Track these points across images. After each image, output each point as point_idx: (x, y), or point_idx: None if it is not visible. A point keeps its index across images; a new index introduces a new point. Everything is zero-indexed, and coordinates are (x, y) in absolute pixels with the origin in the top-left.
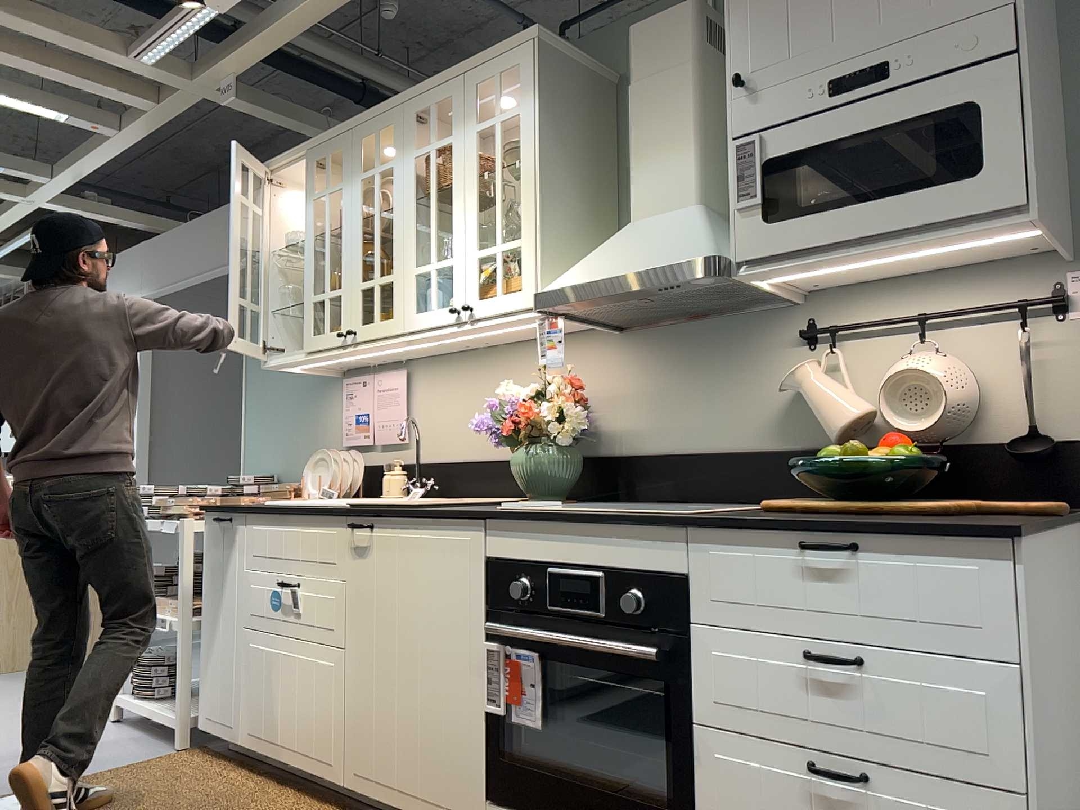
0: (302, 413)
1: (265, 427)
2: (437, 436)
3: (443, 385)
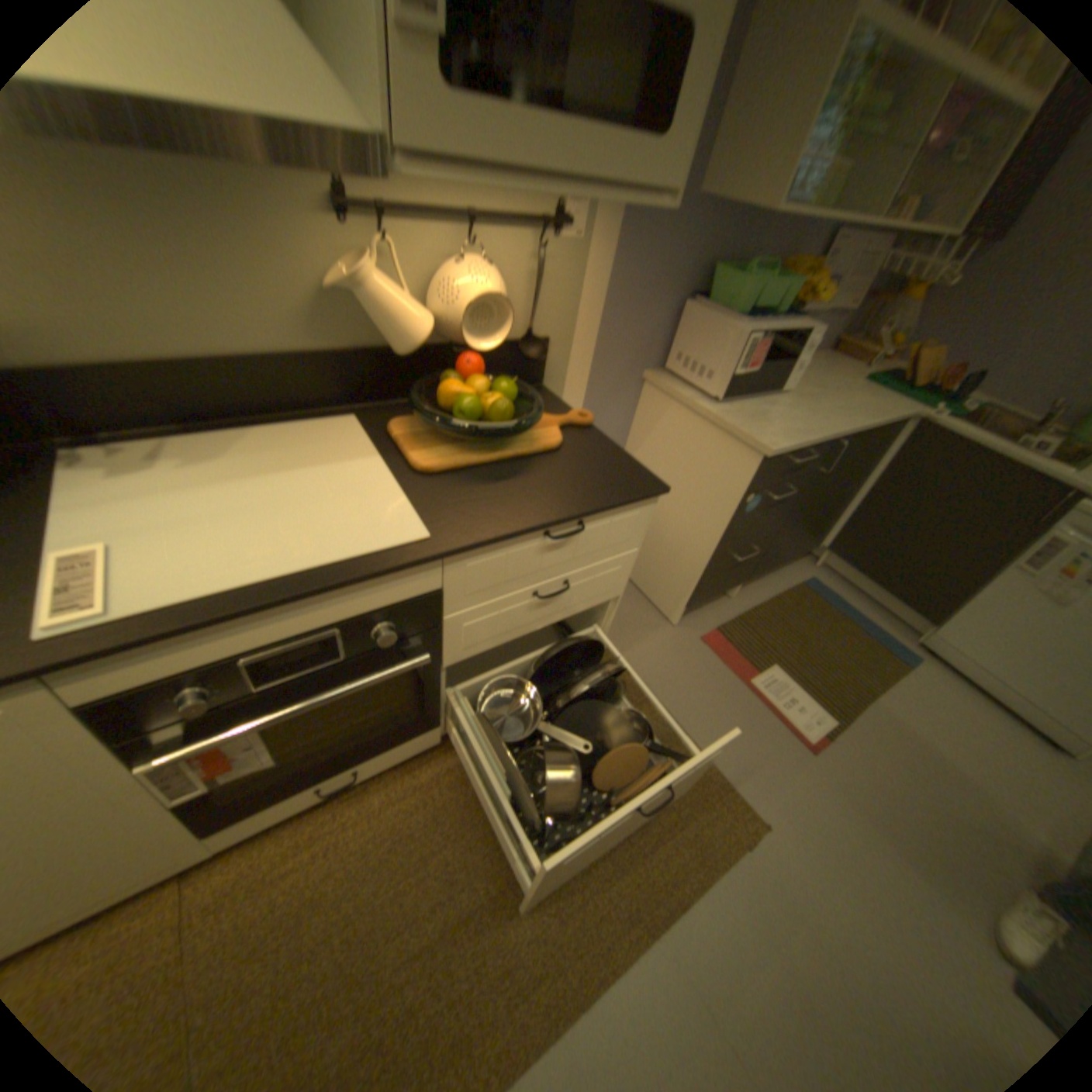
0: None
1: None
2: None
3: None
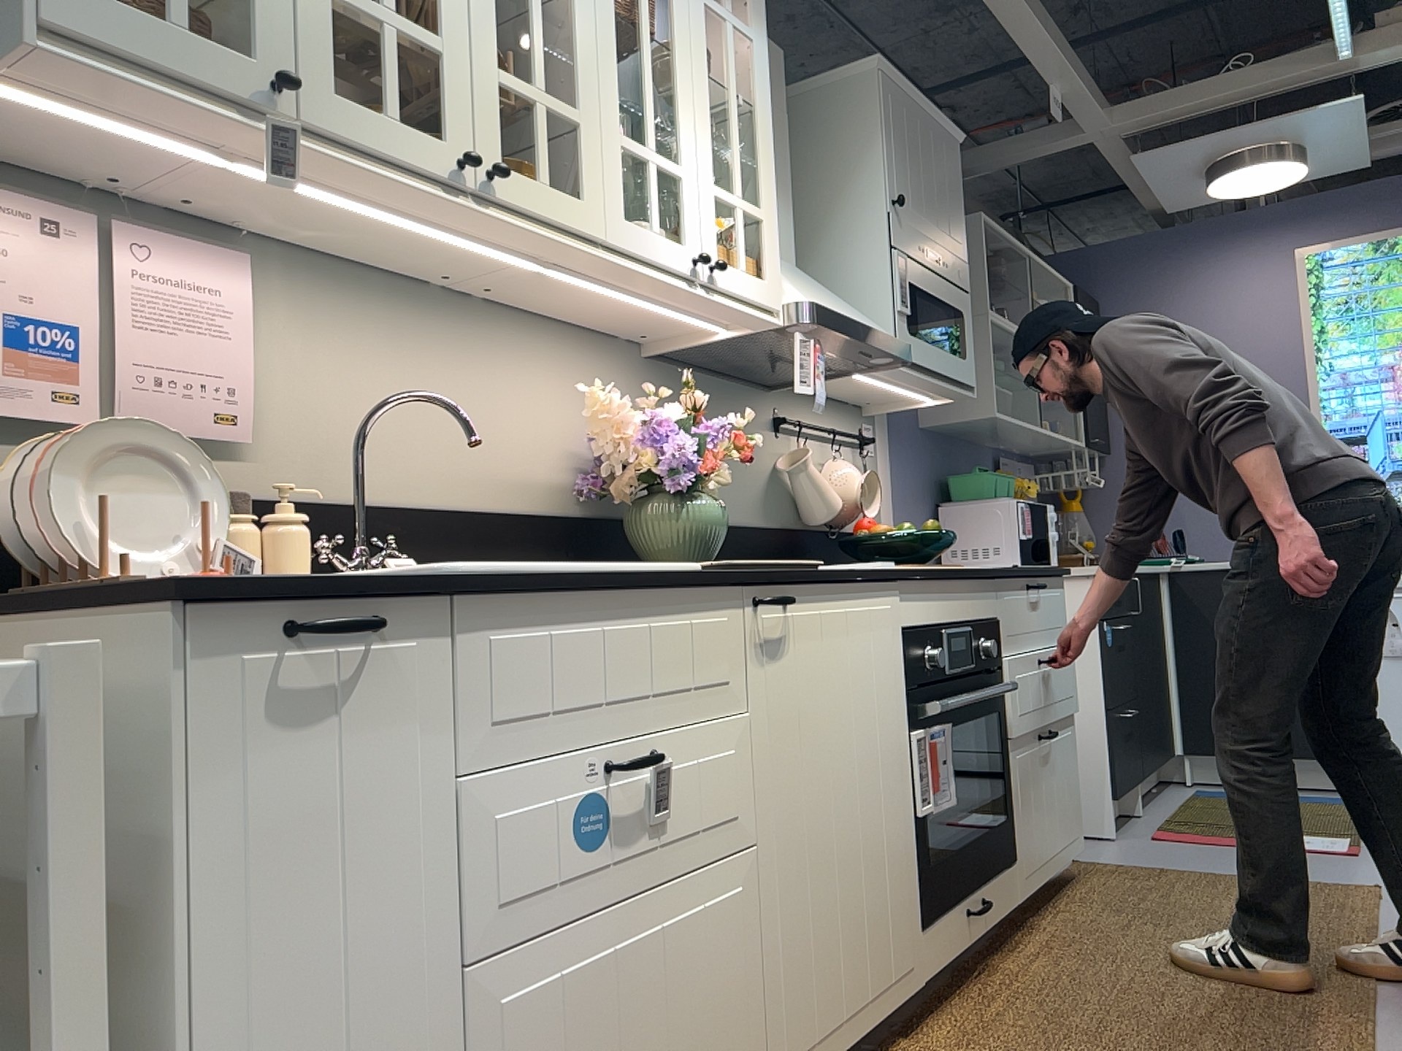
0: None
1: None
2: (335, 443)
3: (349, 331)
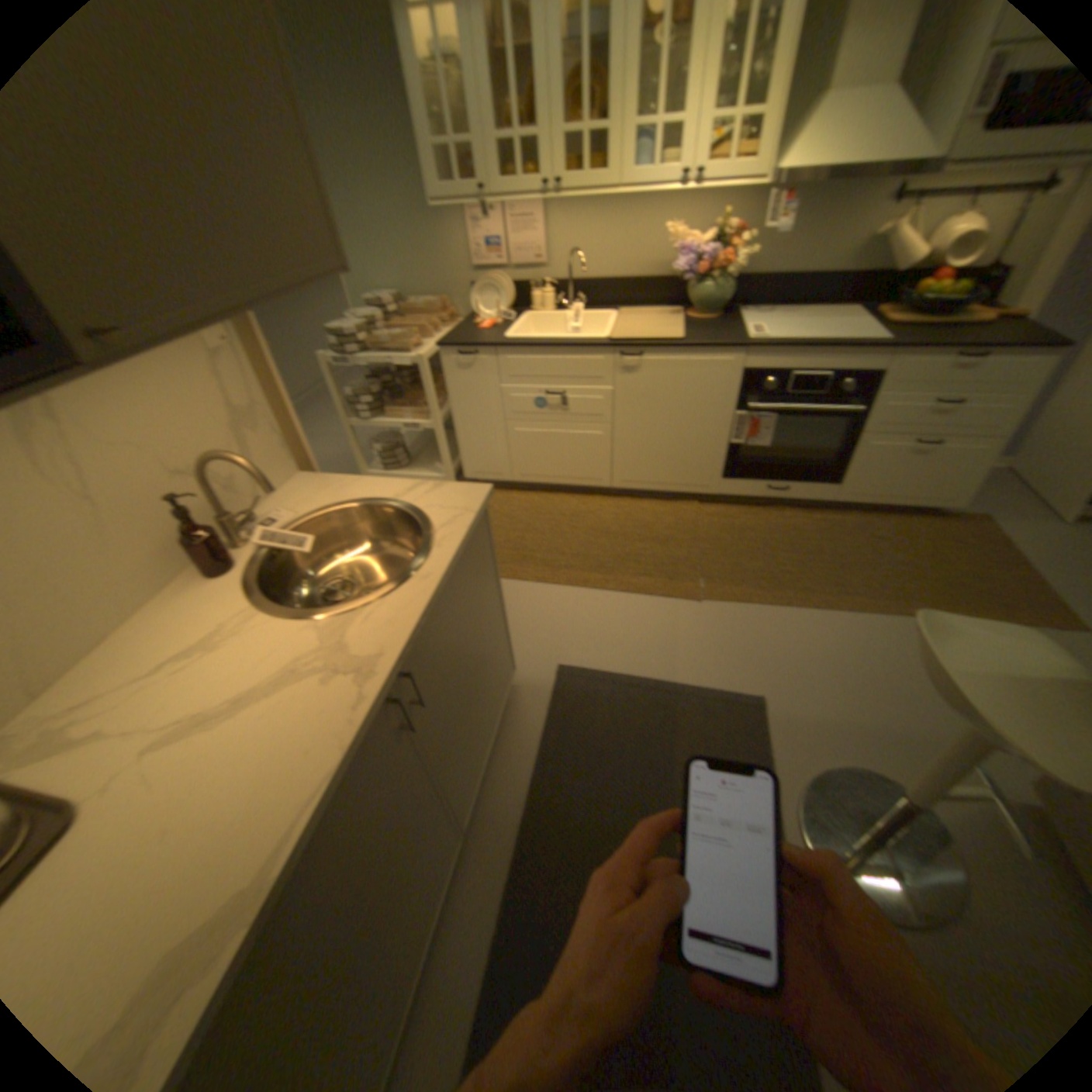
0: (409, 234)
1: (362, 246)
2: (575, 258)
3: (581, 213)
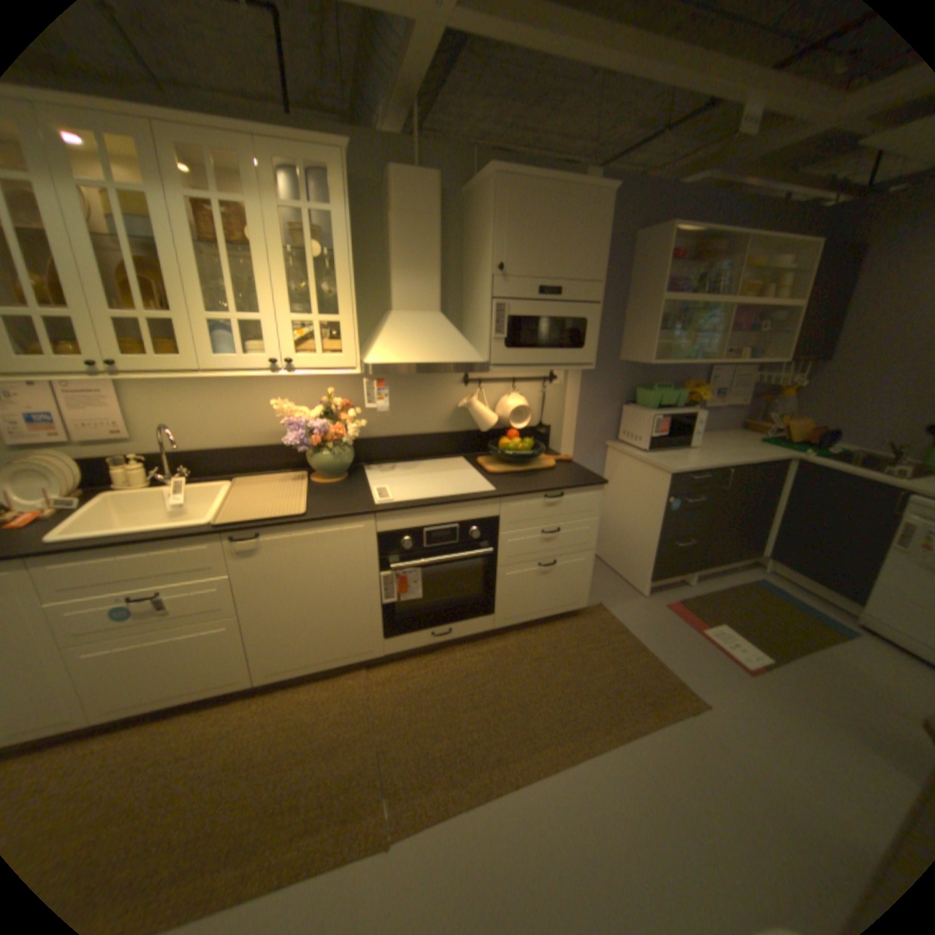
0: None
1: None
2: (171, 431)
3: (170, 389)
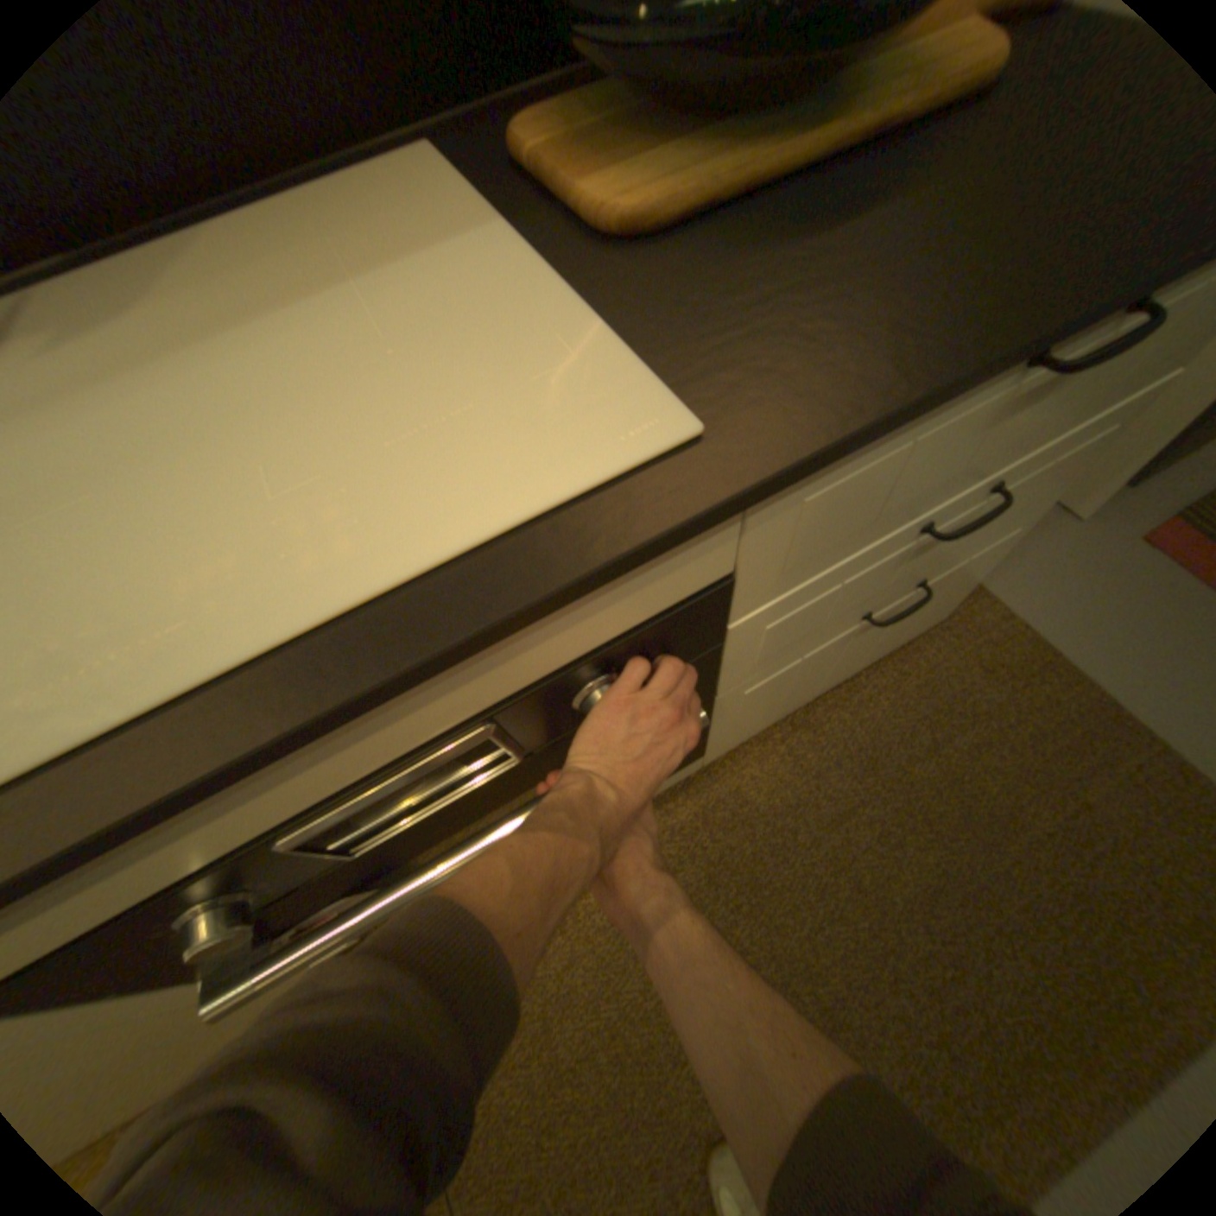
0: None
1: None
2: None
3: None
